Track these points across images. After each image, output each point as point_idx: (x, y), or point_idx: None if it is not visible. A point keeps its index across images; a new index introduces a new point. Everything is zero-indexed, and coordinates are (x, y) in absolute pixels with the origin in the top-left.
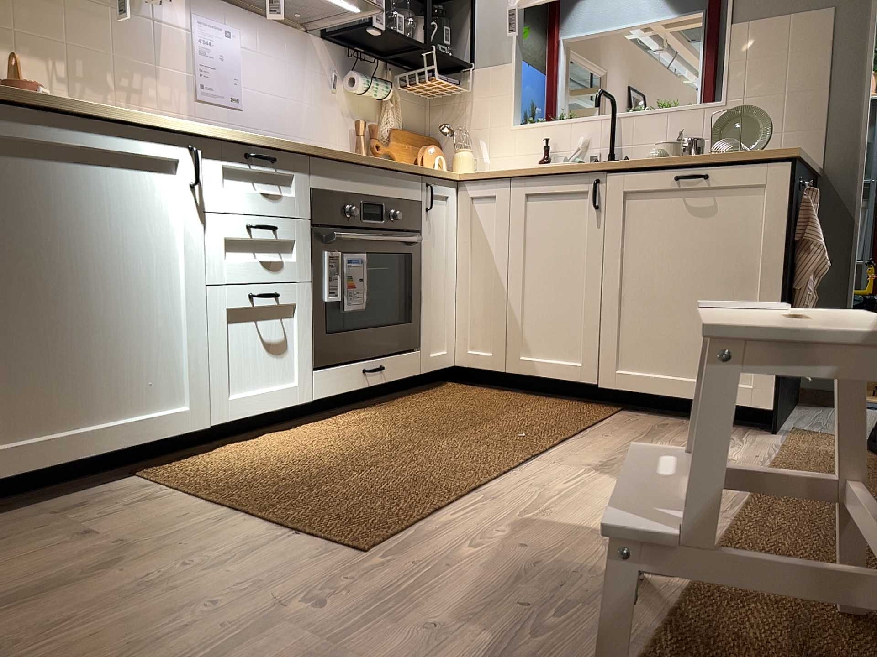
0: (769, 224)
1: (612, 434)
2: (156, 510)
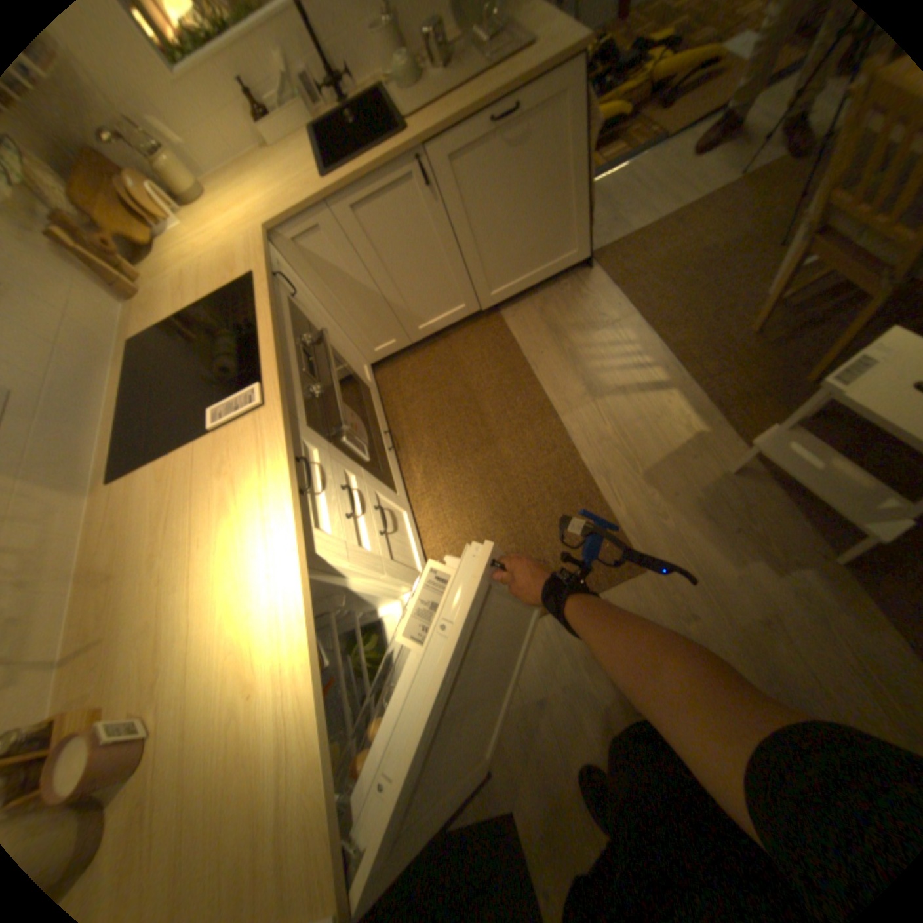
0: (574, 126)
1: (546, 352)
2: (532, 658)
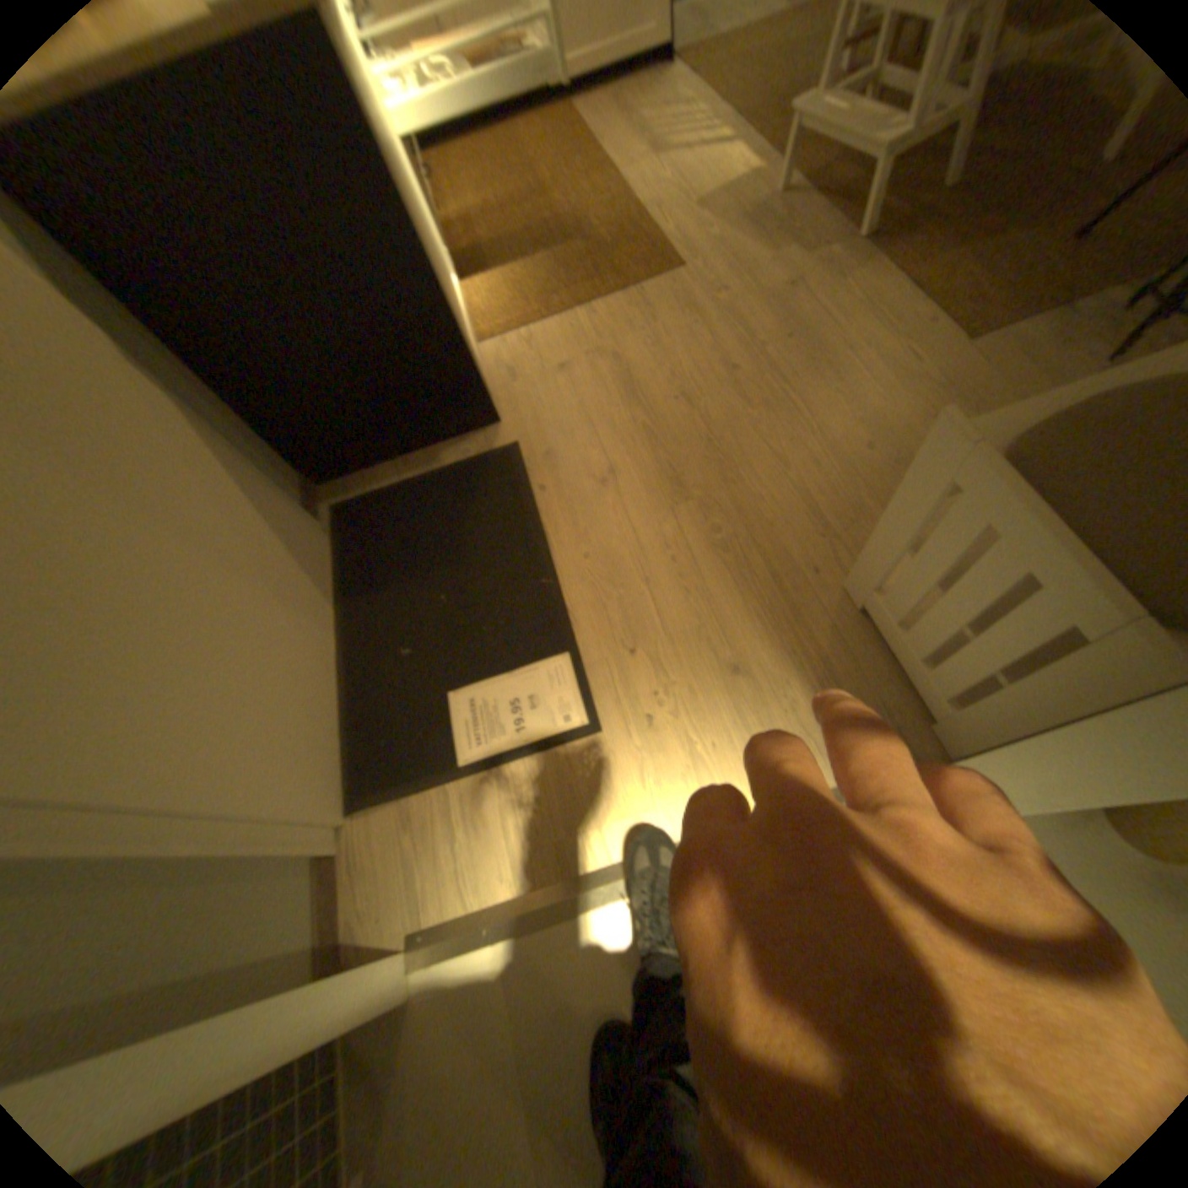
0: None
1: (614, 121)
2: (558, 331)
